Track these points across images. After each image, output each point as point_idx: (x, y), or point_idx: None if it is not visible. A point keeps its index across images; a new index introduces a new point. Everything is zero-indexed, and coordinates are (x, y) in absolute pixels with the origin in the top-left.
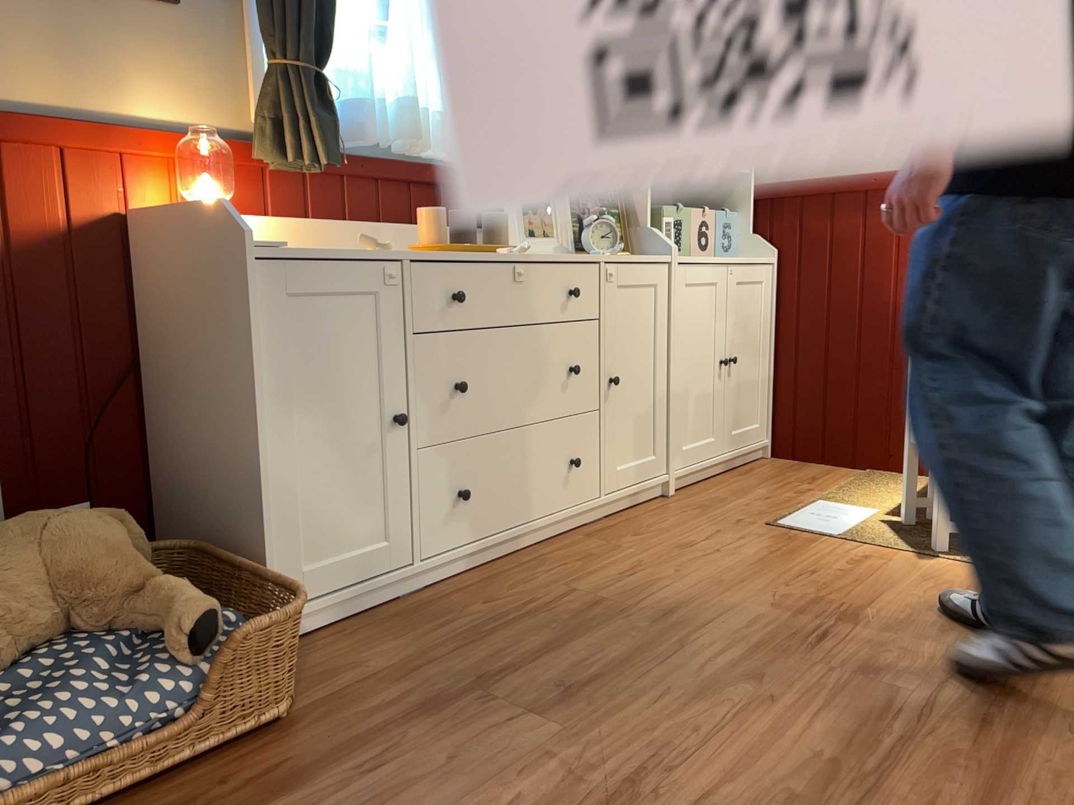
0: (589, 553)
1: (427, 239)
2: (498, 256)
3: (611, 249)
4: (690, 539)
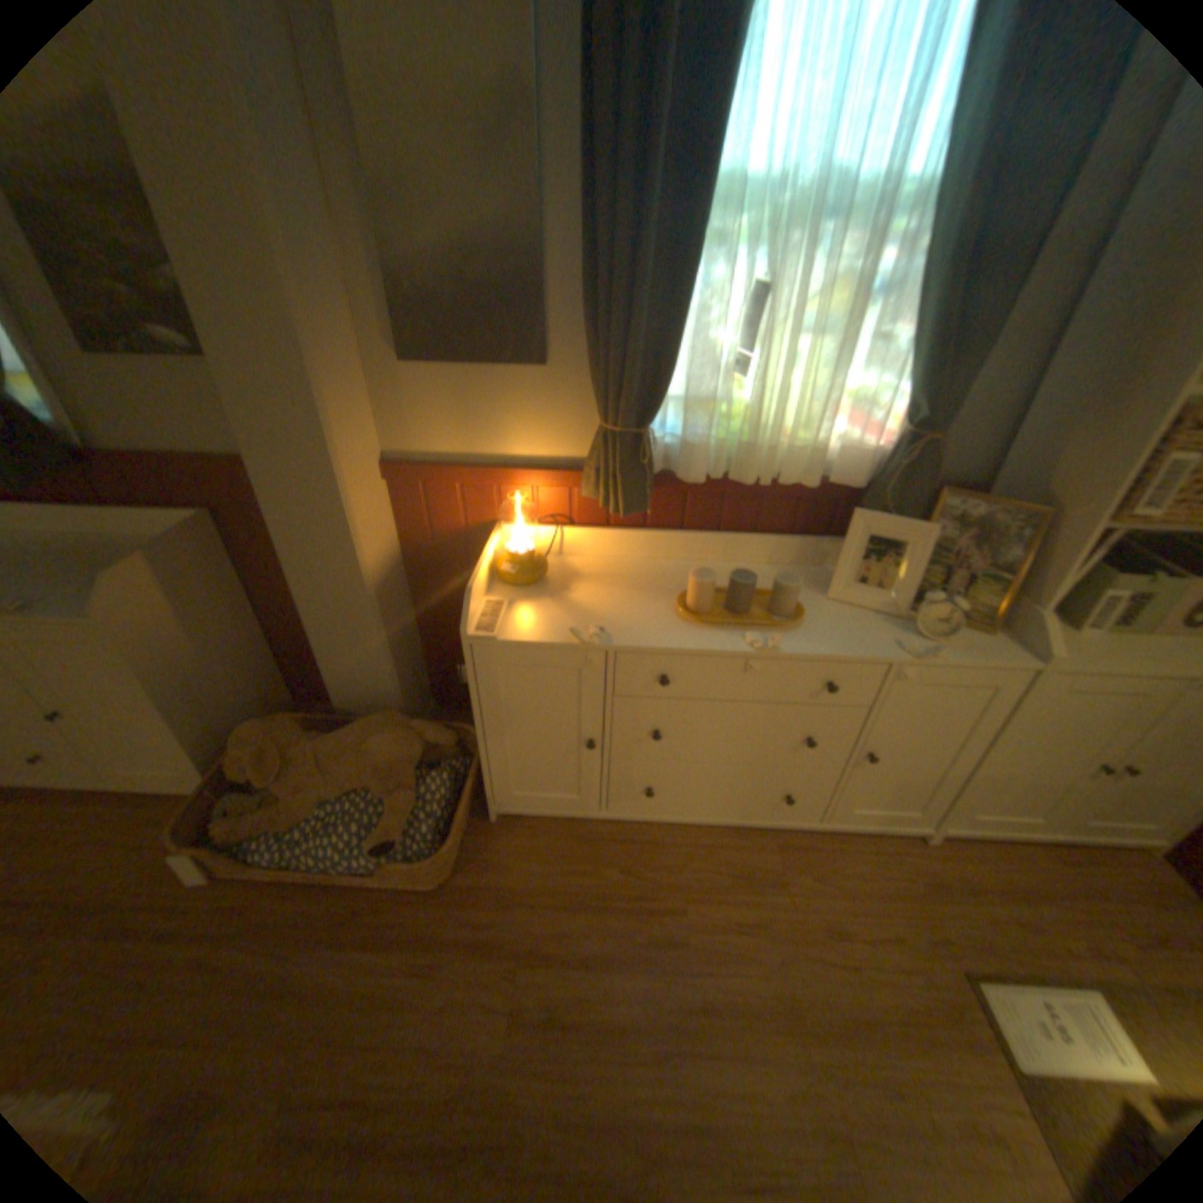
0: (753, 874)
1: (690, 601)
2: (733, 649)
3: (944, 639)
4: (857, 929)
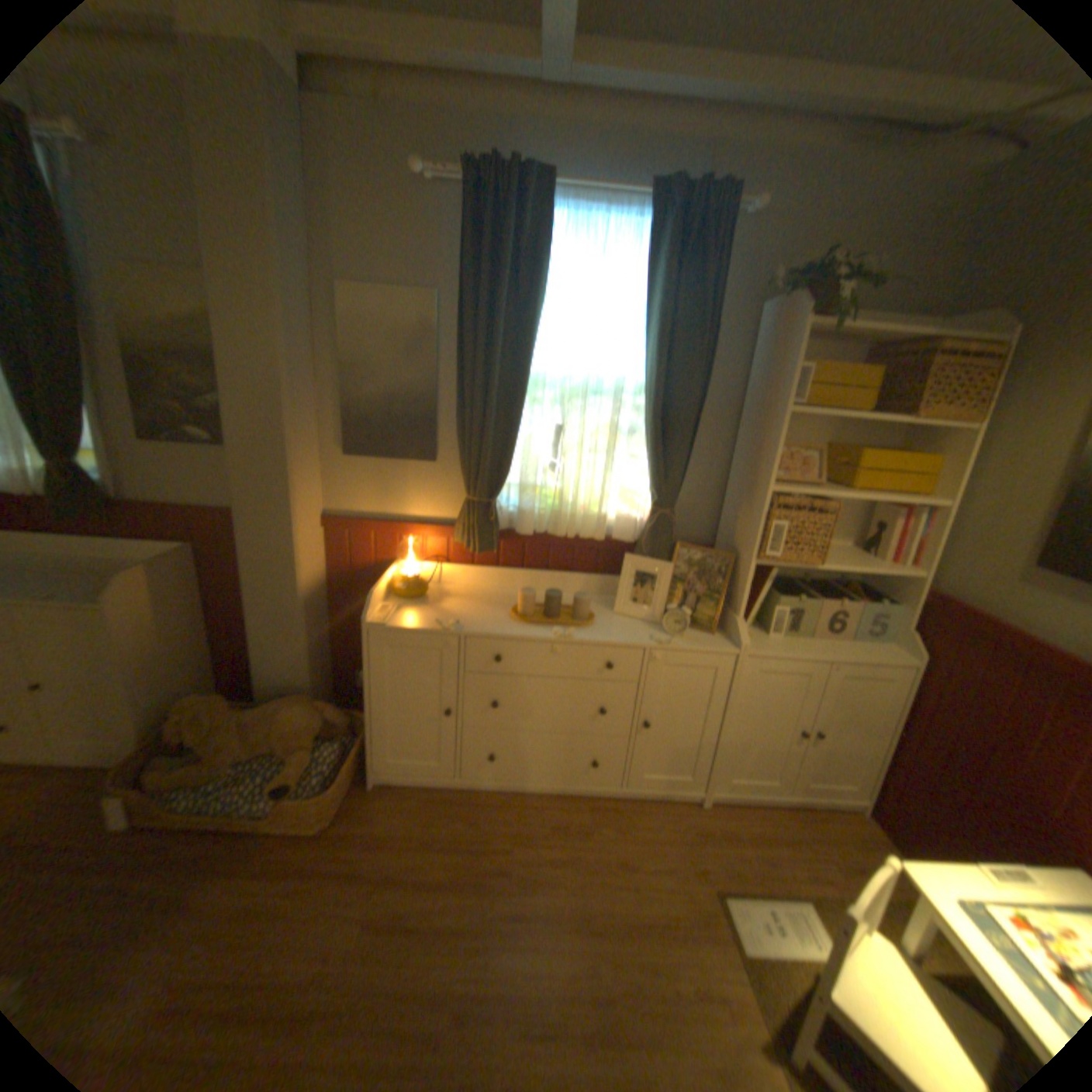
0: (568, 829)
1: (519, 610)
2: (543, 638)
3: (679, 636)
4: (641, 866)
